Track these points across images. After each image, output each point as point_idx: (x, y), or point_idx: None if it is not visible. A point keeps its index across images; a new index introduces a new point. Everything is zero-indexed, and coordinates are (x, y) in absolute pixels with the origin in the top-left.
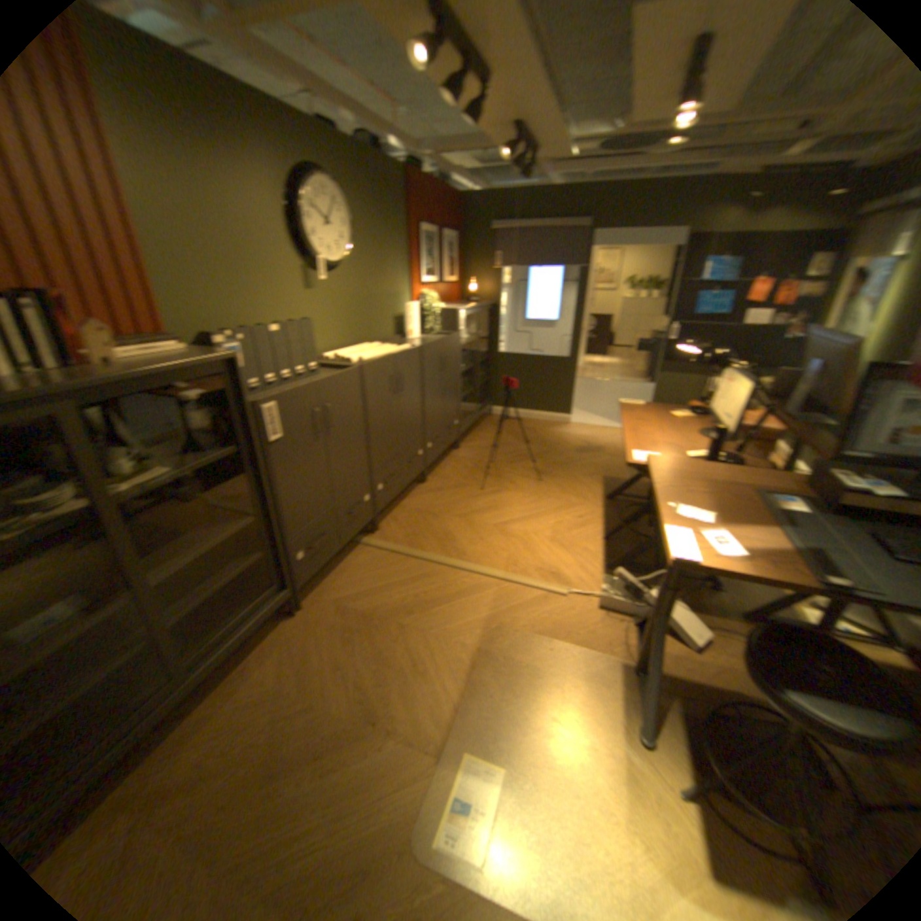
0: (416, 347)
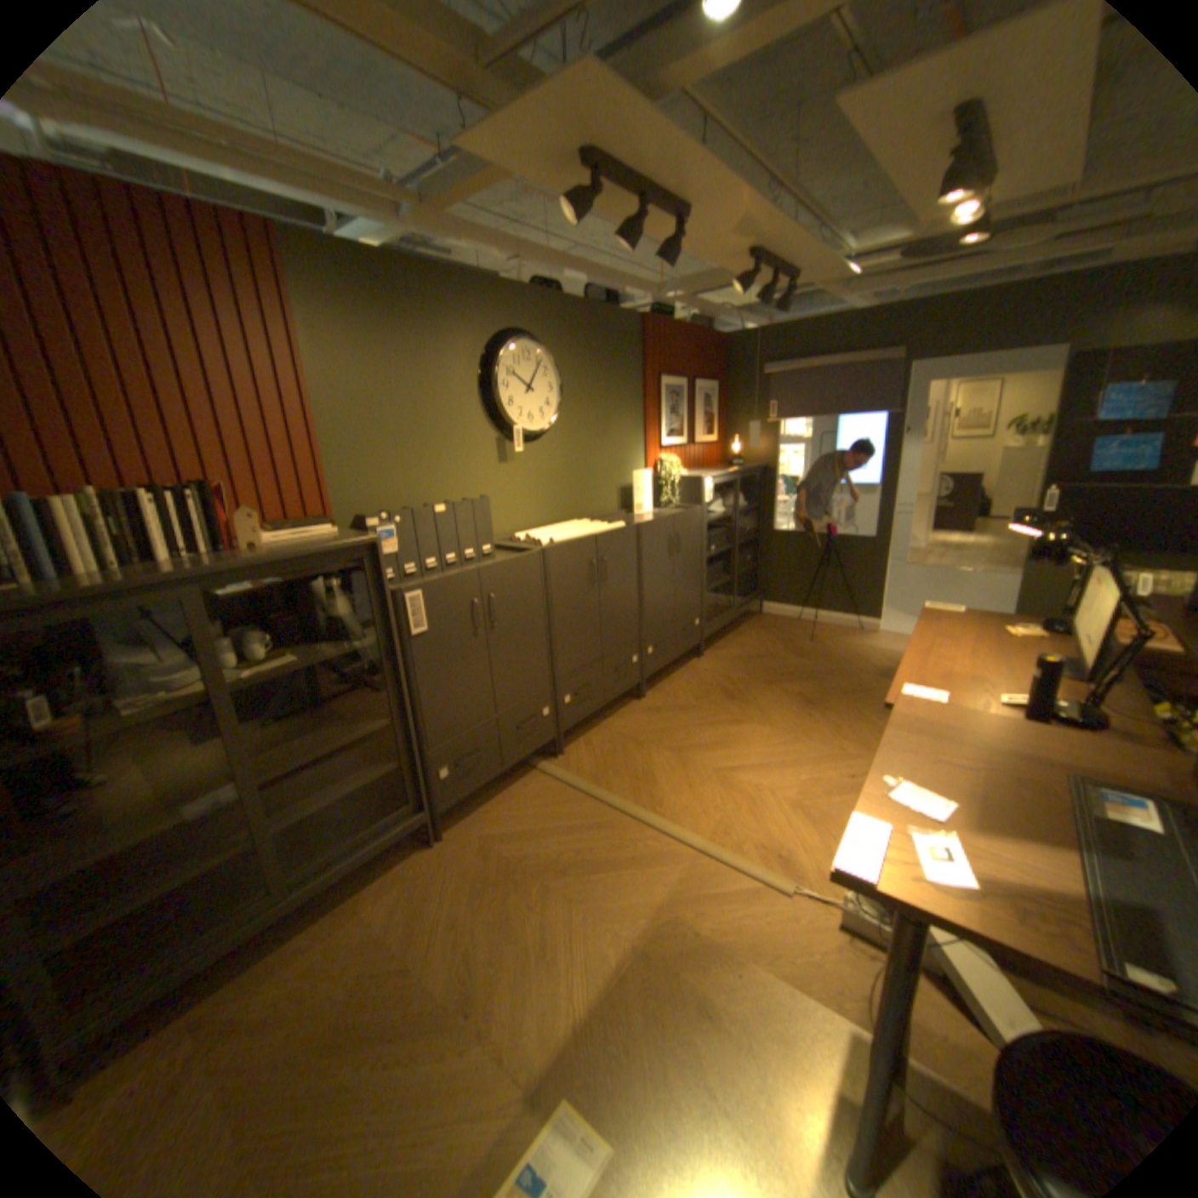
0: (628, 526)
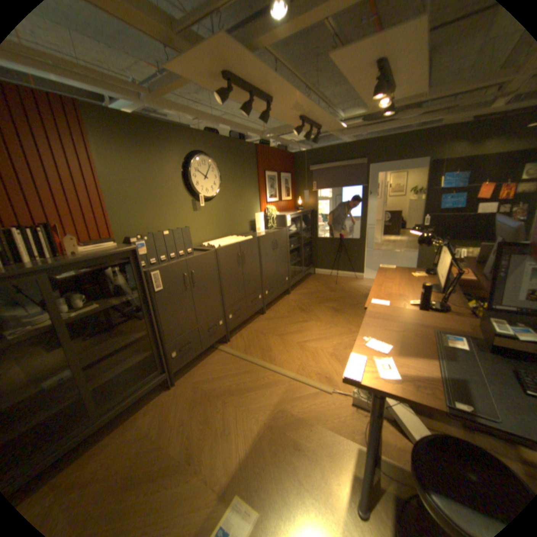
0: (254, 238)
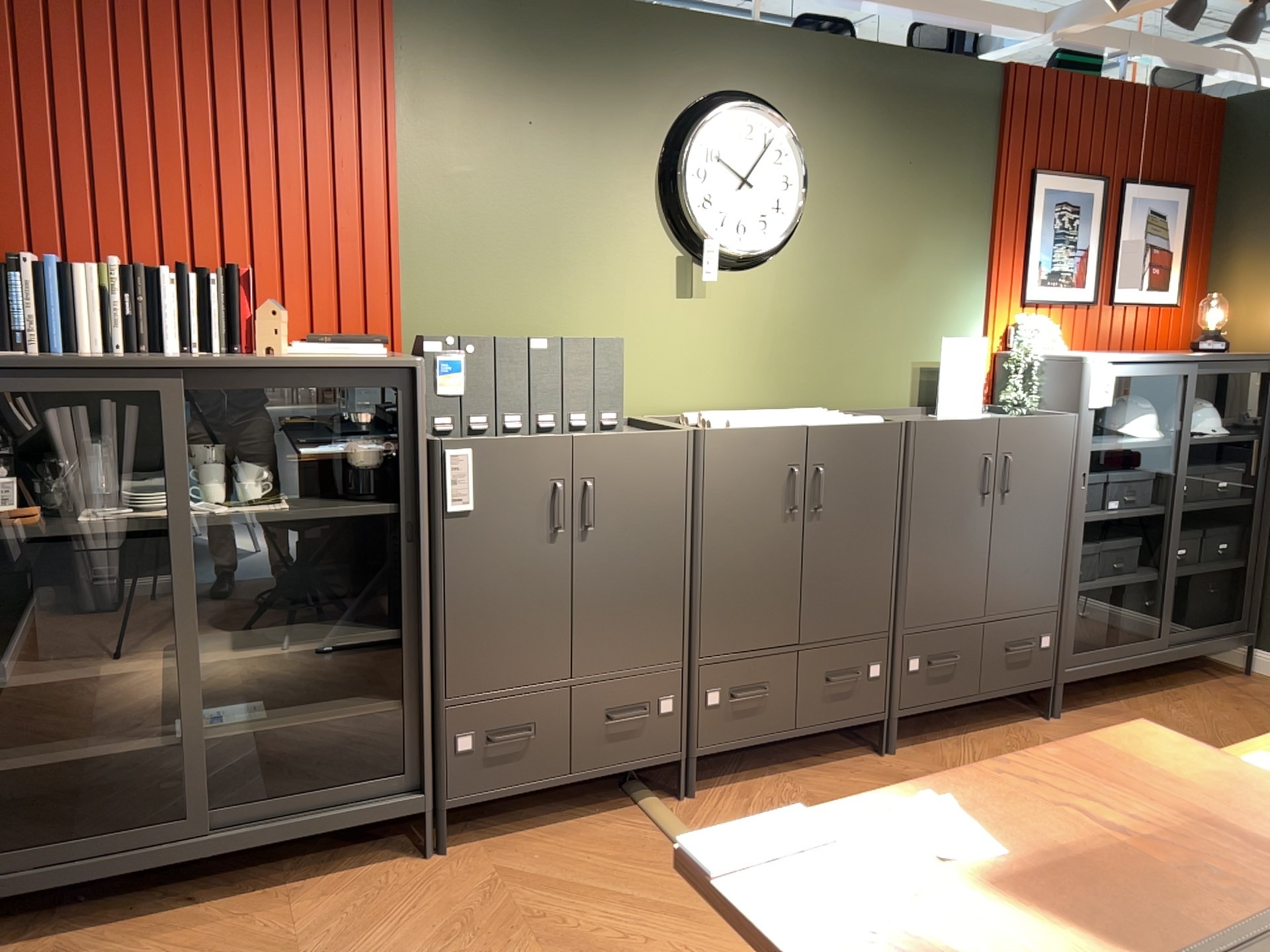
0: (888, 422)
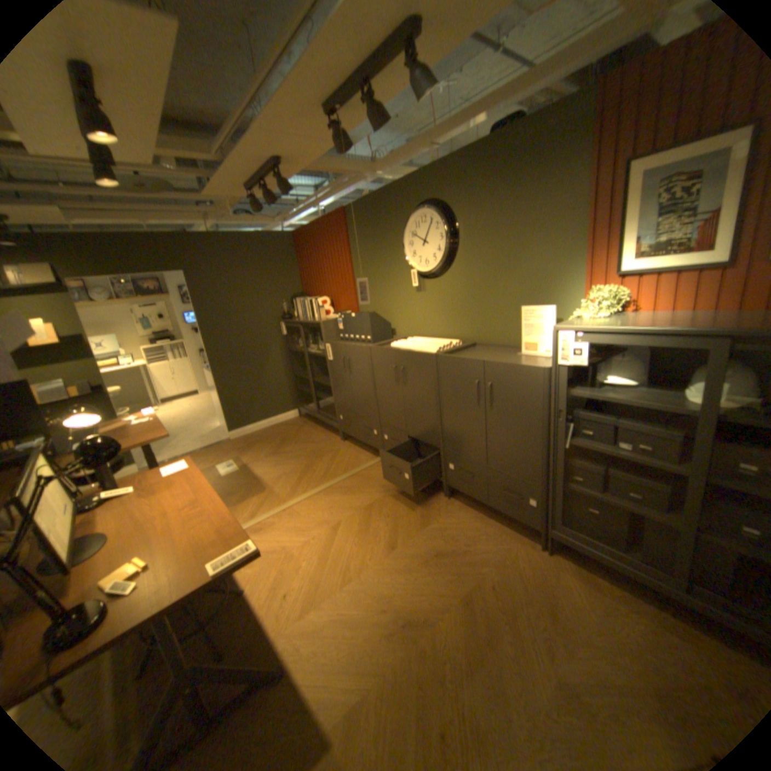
0: (430, 353)
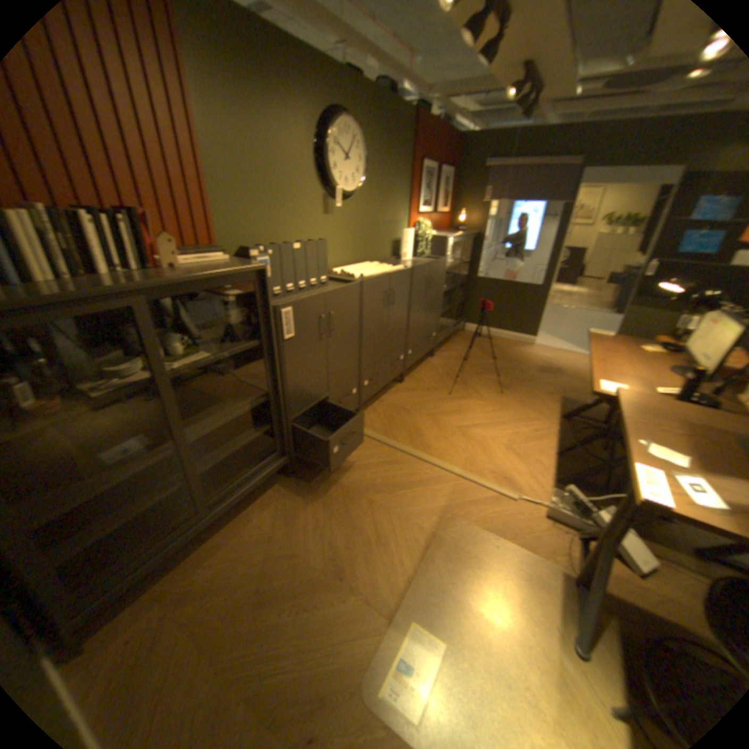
0: (405, 268)
